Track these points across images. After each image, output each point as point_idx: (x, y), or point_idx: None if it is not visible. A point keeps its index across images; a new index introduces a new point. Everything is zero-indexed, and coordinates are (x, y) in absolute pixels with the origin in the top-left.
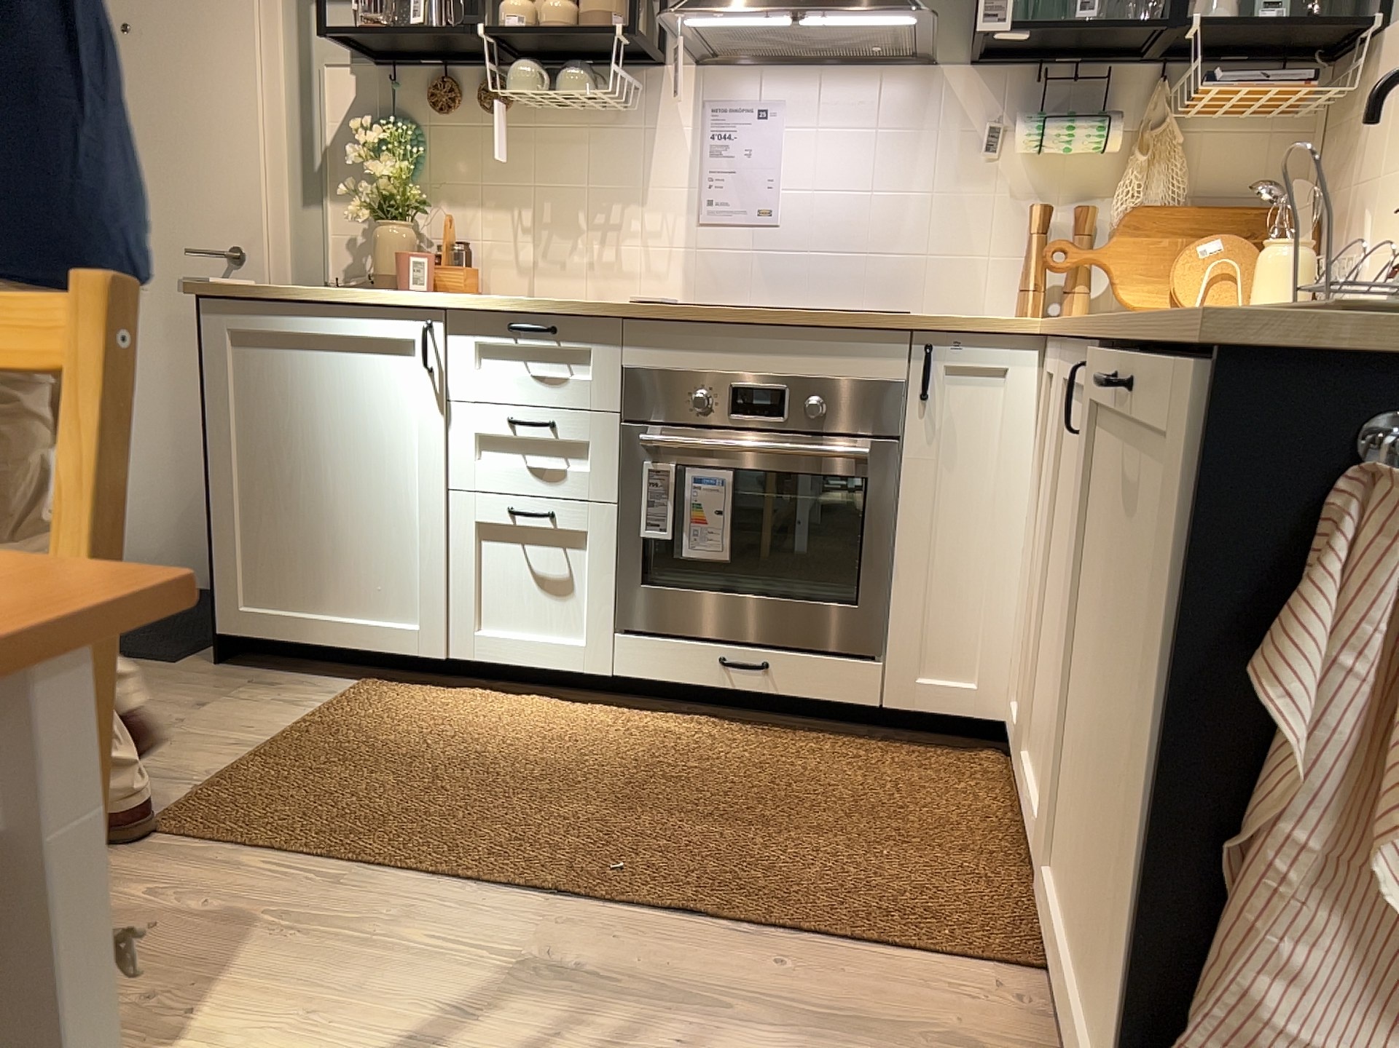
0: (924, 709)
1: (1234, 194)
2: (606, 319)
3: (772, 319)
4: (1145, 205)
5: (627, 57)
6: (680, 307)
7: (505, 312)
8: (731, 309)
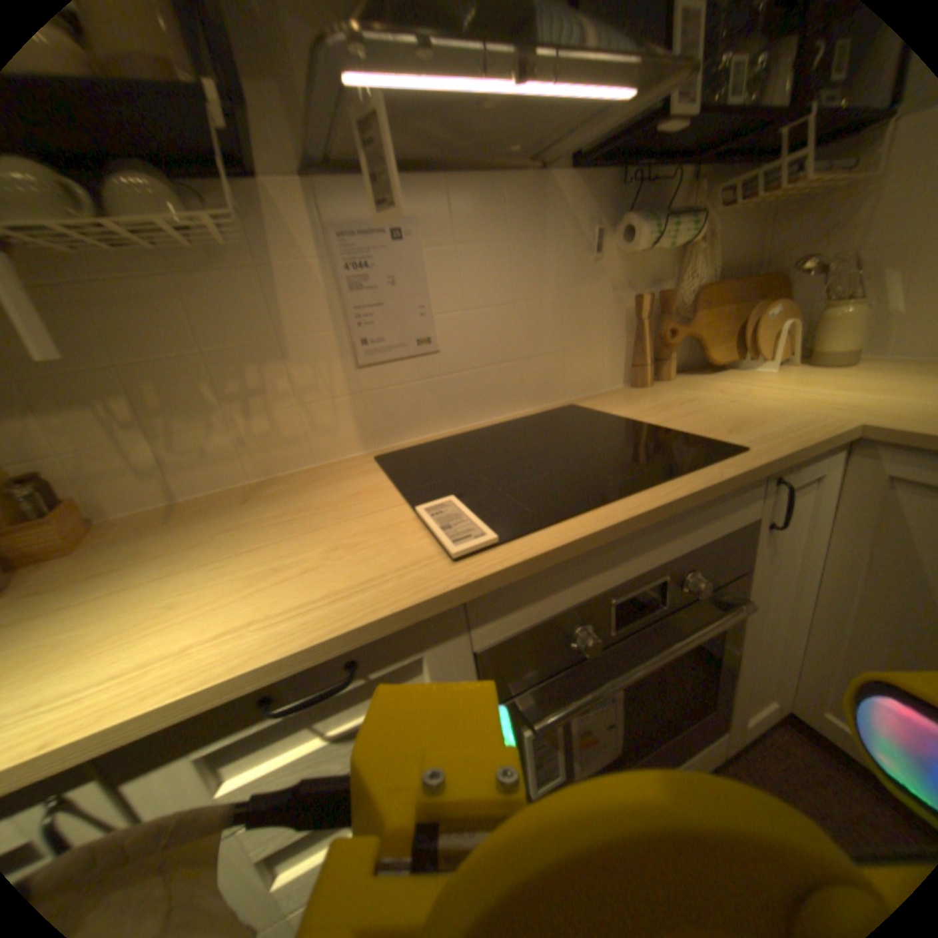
0: (745, 744)
1: (734, 268)
2: (440, 614)
3: (657, 521)
4: (706, 285)
5: (202, 167)
6: (547, 554)
7: (247, 691)
8: (609, 528)
